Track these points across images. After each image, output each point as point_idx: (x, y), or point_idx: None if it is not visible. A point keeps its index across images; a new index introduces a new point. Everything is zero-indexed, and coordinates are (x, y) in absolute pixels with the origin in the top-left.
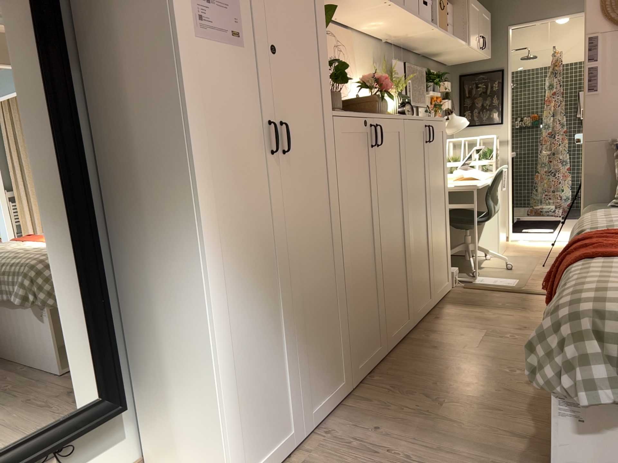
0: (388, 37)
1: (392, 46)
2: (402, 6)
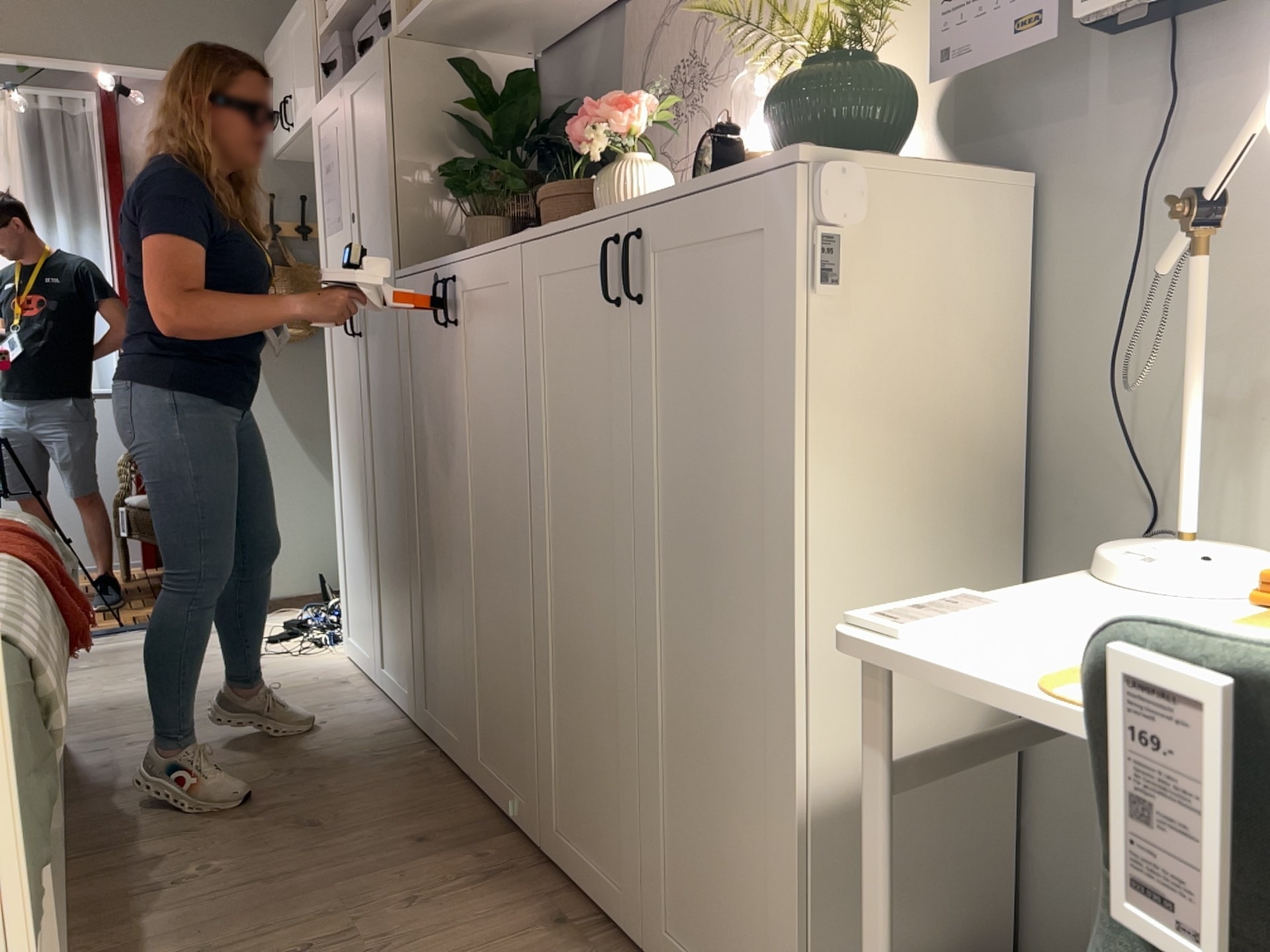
0: None
1: None
2: None
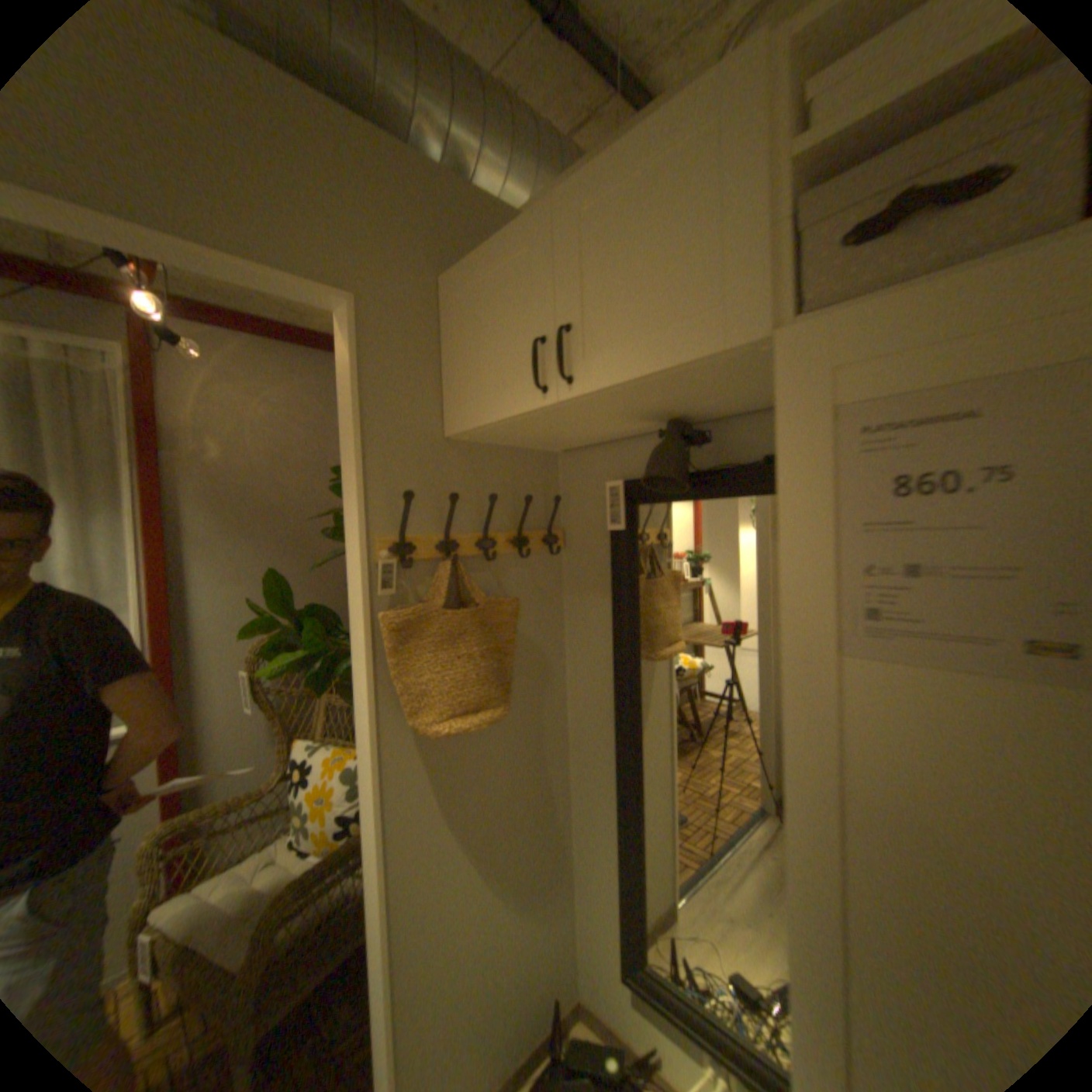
0: None
1: None
2: None
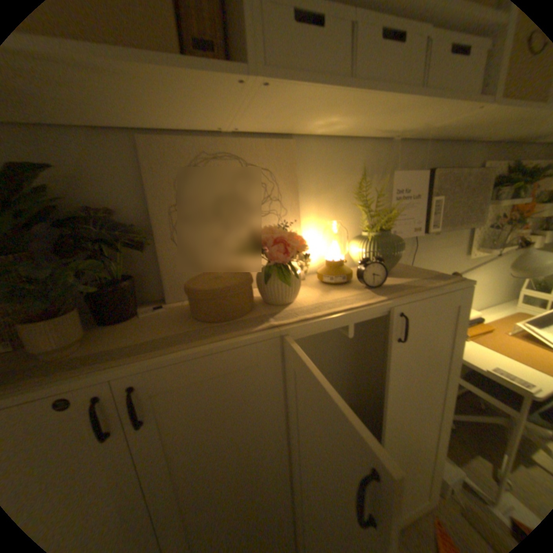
0: (402, 132)
1: (430, 141)
2: (348, 72)
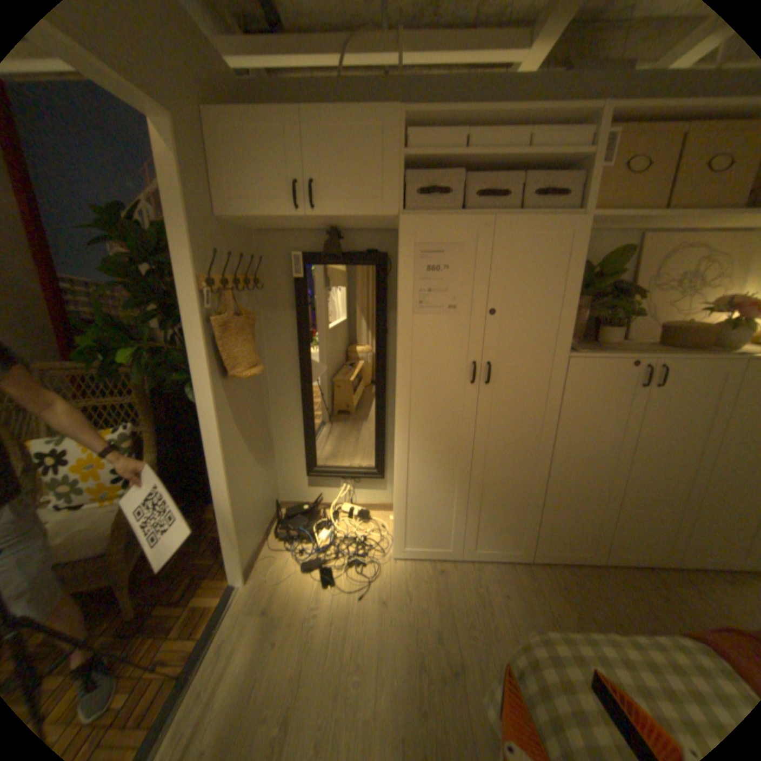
0: None
1: None
2: None
